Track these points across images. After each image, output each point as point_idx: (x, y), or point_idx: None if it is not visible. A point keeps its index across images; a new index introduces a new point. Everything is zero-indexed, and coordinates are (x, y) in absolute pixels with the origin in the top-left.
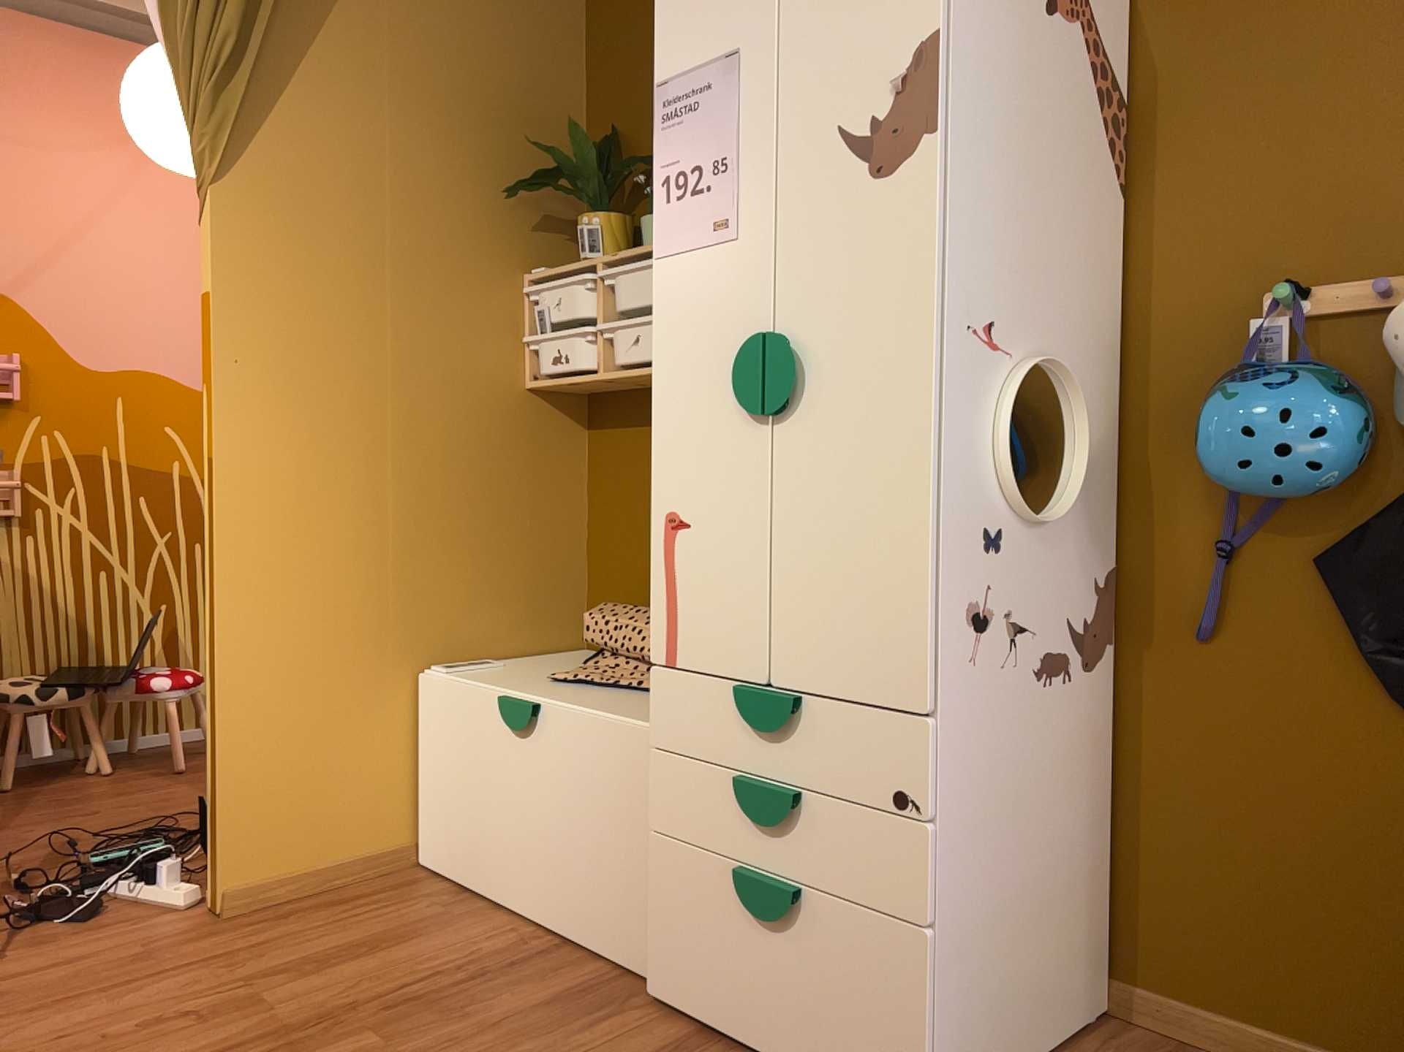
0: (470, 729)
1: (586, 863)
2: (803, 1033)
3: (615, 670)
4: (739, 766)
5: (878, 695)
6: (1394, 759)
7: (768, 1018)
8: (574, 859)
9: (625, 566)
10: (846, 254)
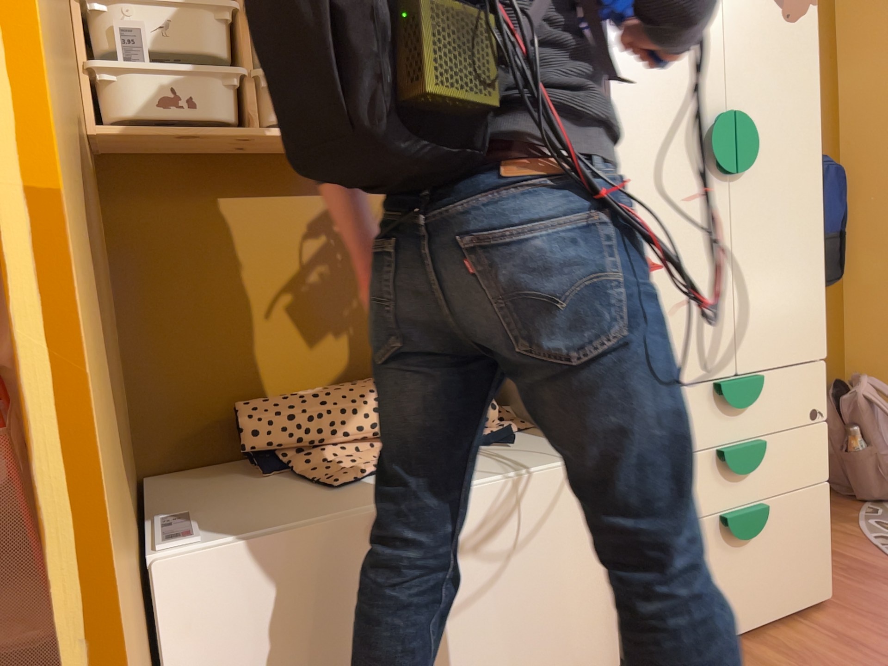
0: (311, 586)
1: (531, 622)
2: (767, 596)
3: (340, 458)
4: (717, 442)
5: (802, 355)
6: None
7: (745, 604)
8: (514, 628)
9: (208, 360)
10: (772, 67)
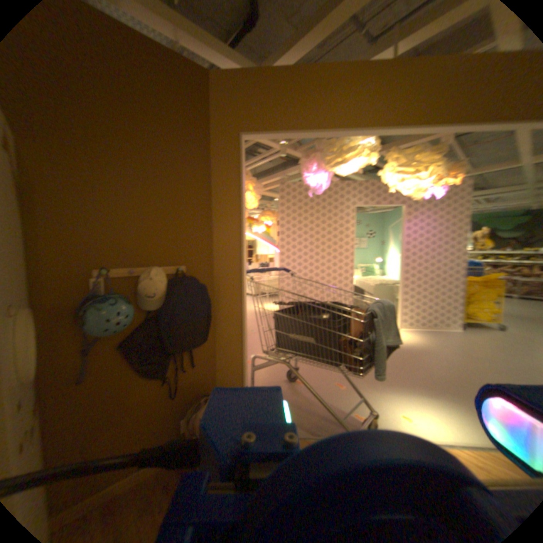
0: None
1: None
2: None
3: None
4: None
5: None
6: (141, 392)
7: None
8: None
9: None
10: None
